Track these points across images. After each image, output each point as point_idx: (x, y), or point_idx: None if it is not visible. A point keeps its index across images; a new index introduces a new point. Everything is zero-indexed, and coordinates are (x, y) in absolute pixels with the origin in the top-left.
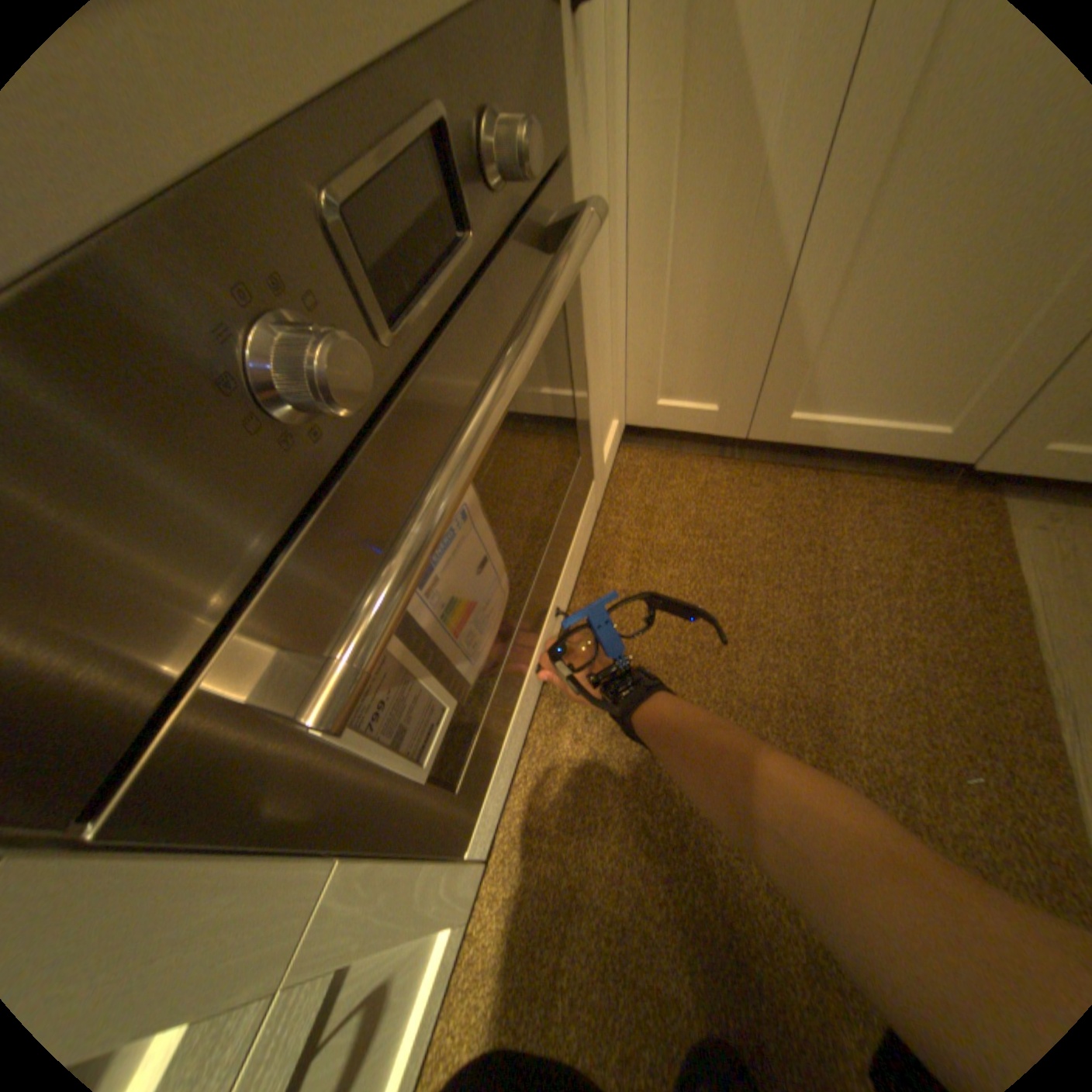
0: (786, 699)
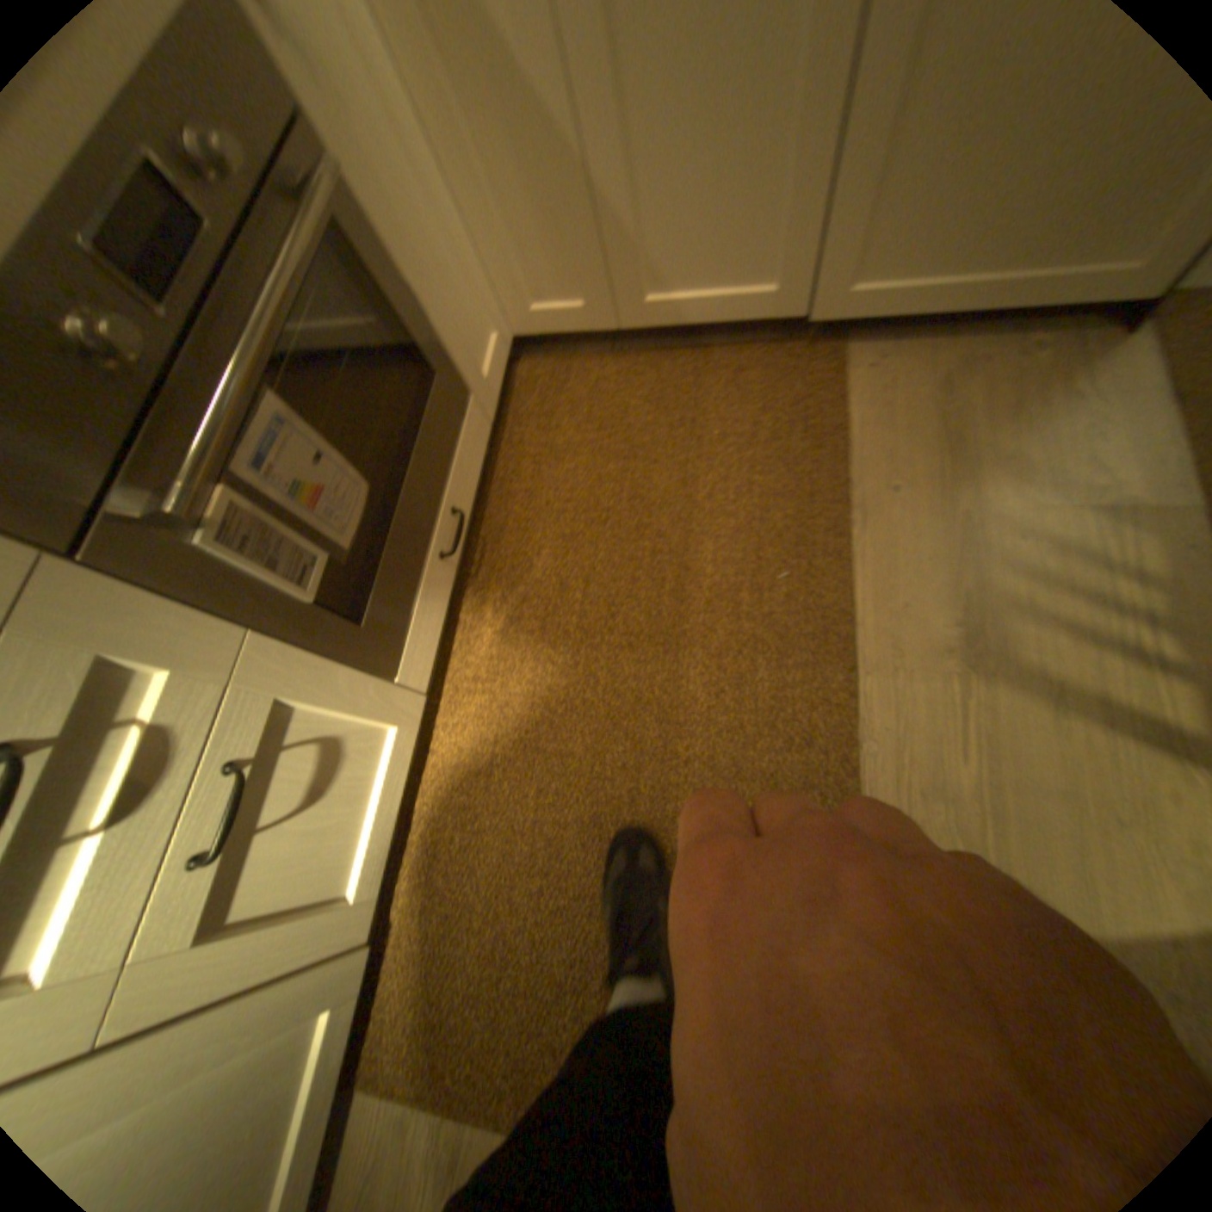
0: (654, 551)
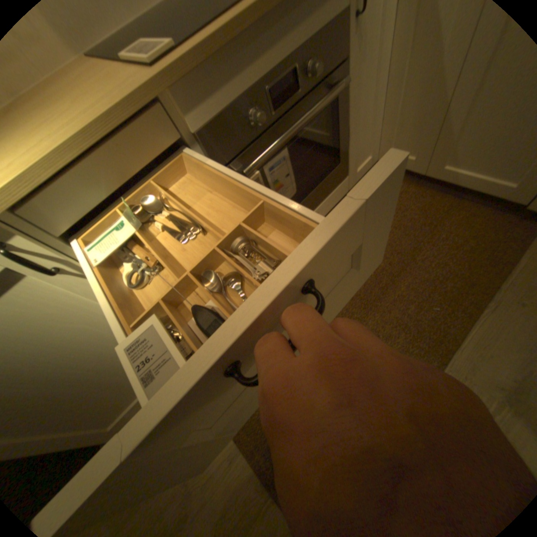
0: (382, 269)
